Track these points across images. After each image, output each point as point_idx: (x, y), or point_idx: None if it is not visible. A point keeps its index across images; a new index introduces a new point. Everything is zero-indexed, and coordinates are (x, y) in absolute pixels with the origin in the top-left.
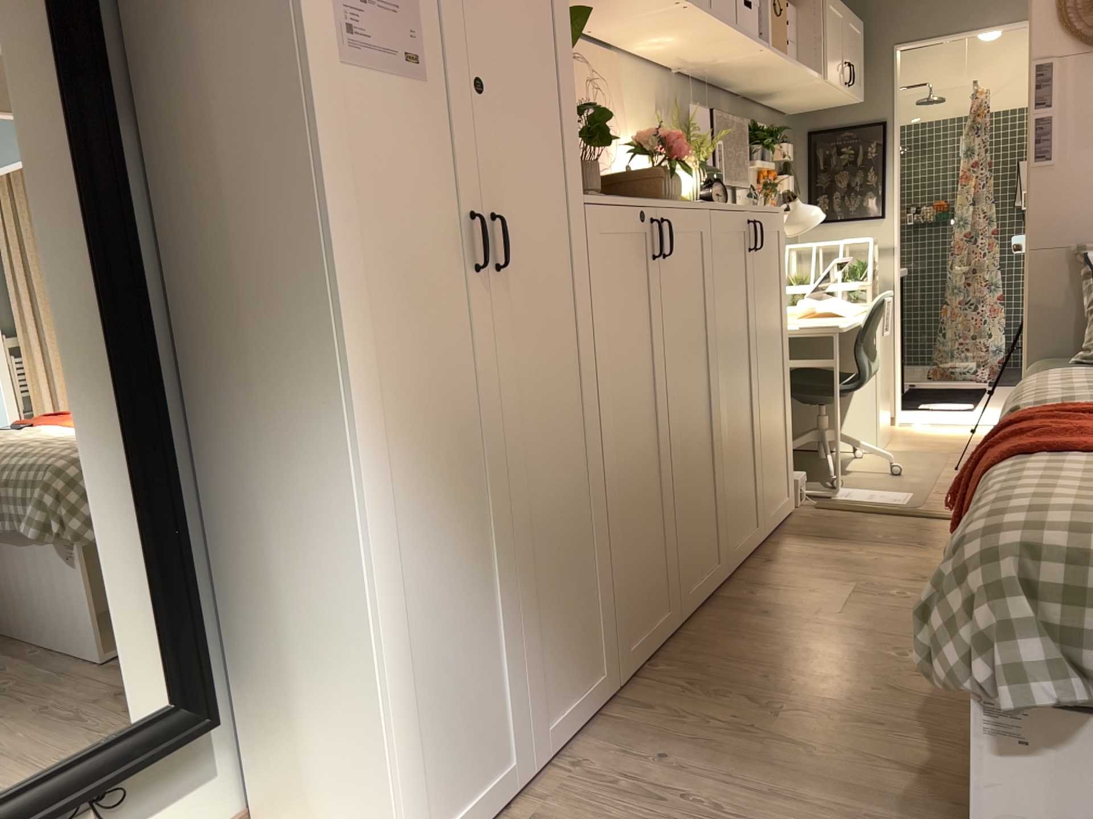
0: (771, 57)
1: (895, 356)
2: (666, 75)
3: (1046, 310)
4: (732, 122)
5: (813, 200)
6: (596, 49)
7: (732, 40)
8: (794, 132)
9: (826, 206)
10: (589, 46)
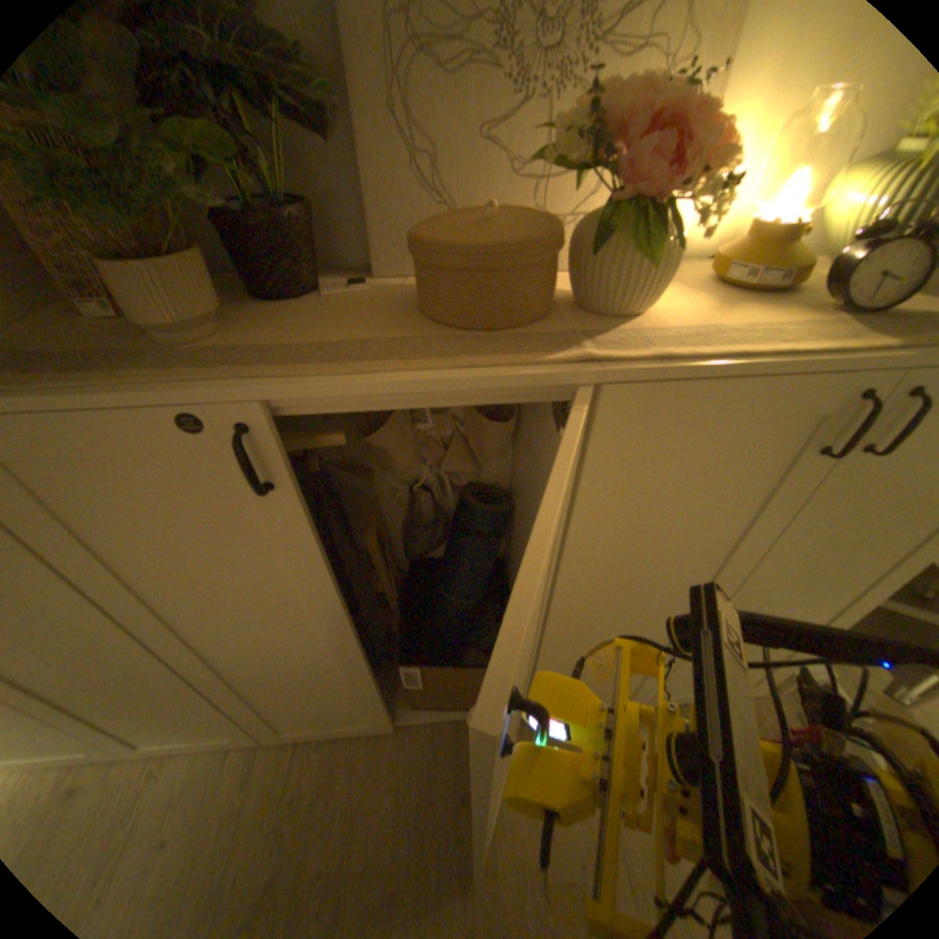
0: None
1: None
2: None
3: None
4: None
5: None
6: None
7: None
8: None
9: None
10: None
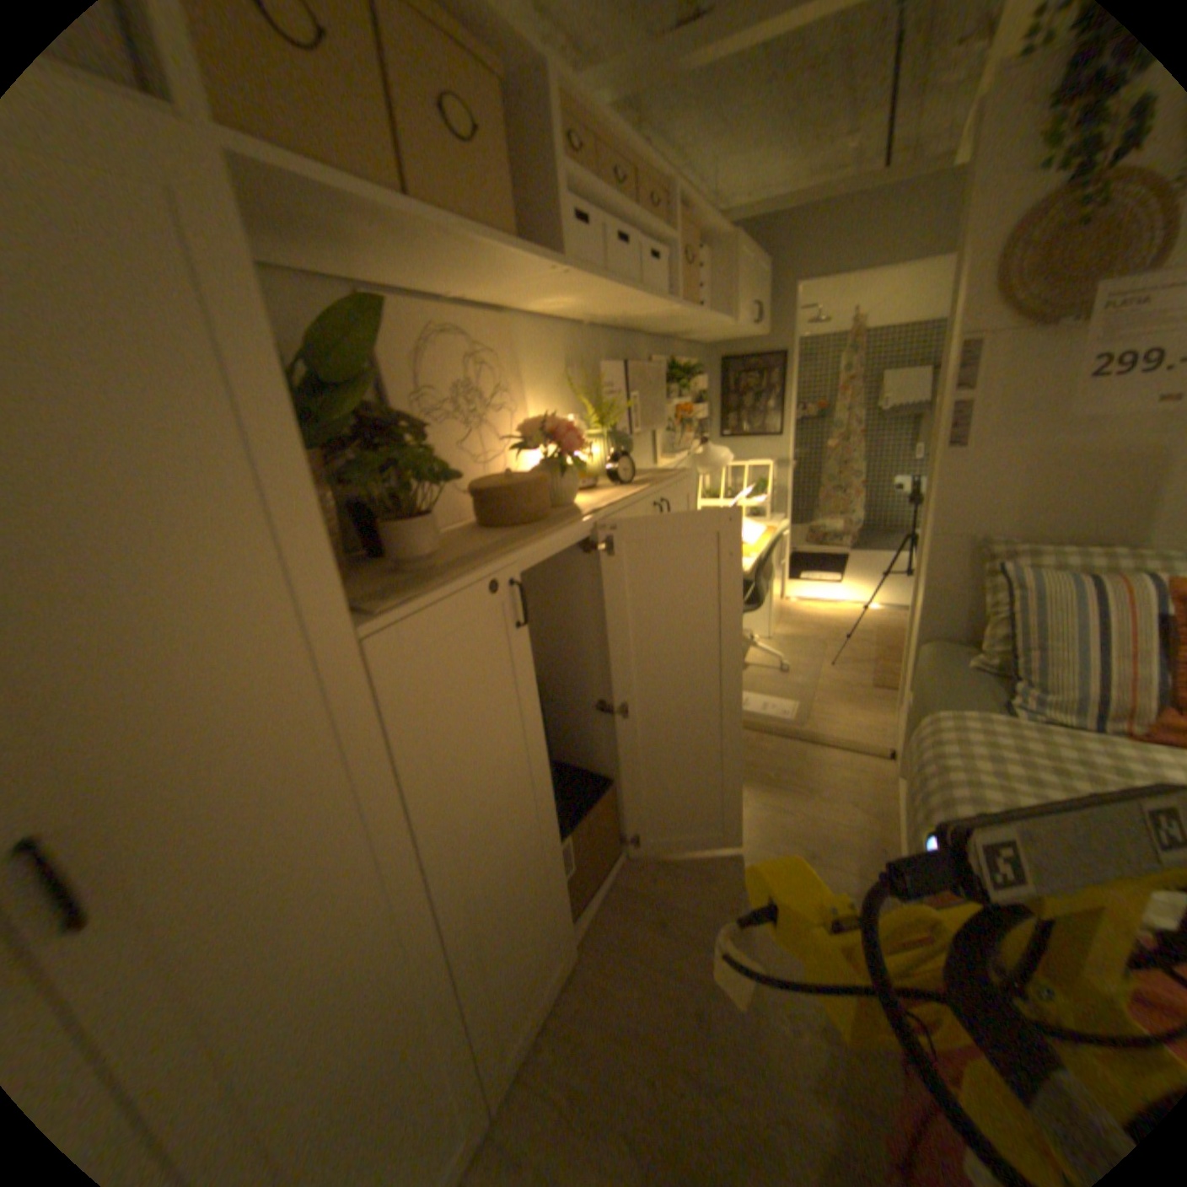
0: (686, 307)
1: (789, 546)
2: (579, 324)
3: (949, 593)
4: (654, 360)
5: (728, 415)
6: (482, 308)
7: (640, 296)
8: (714, 355)
9: (739, 422)
10: (469, 307)
